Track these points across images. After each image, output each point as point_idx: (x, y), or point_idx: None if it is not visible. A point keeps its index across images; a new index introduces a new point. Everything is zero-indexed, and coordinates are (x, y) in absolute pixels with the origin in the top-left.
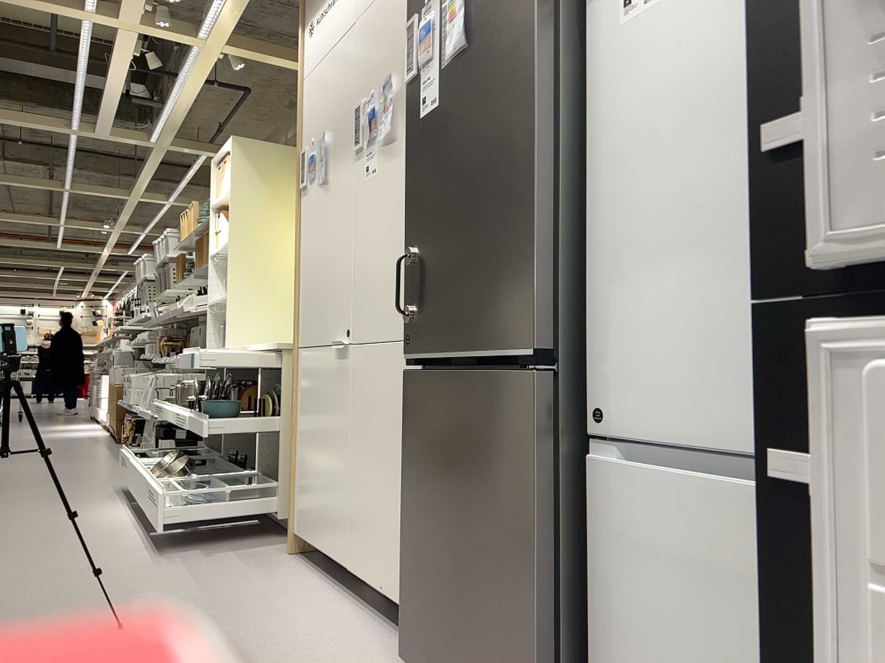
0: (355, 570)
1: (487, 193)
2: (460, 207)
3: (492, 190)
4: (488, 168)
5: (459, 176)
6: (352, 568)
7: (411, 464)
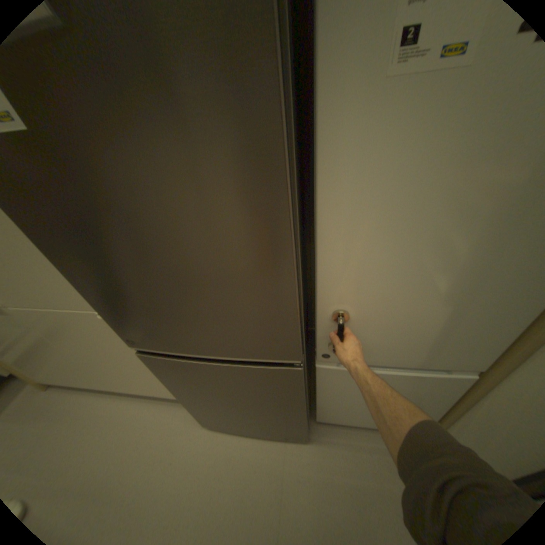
0: (121, 391)
1: (212, 269)
2: (164, 271)
3: (220, 268)
4: (206, 247)
5: (148, 243)
6: (117, 391)
7: (174, 387)
